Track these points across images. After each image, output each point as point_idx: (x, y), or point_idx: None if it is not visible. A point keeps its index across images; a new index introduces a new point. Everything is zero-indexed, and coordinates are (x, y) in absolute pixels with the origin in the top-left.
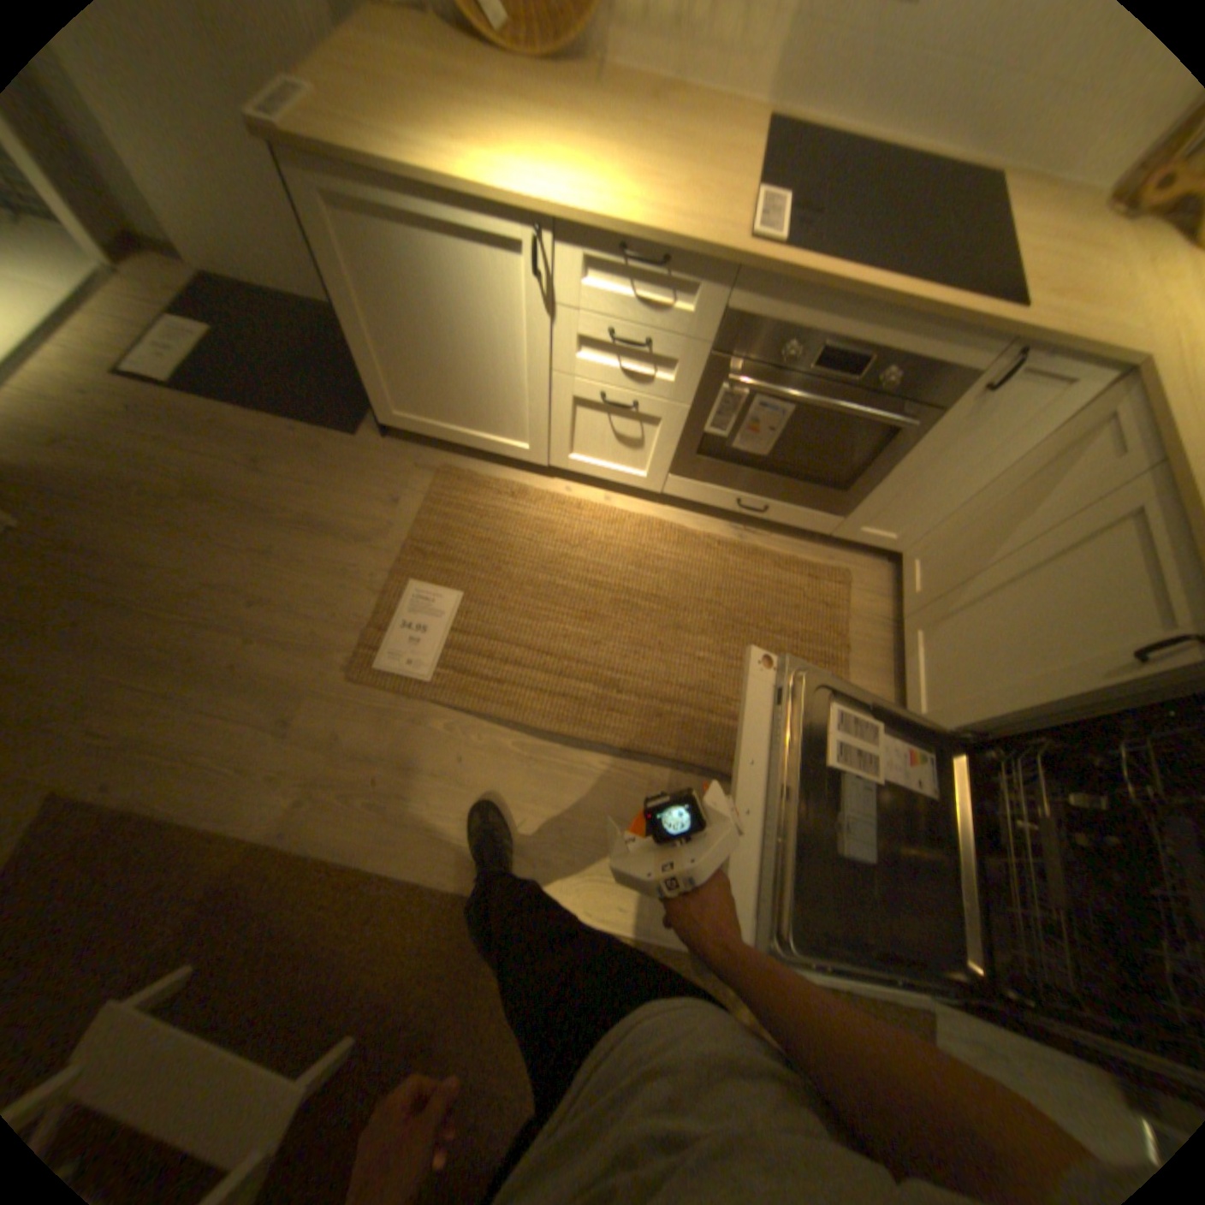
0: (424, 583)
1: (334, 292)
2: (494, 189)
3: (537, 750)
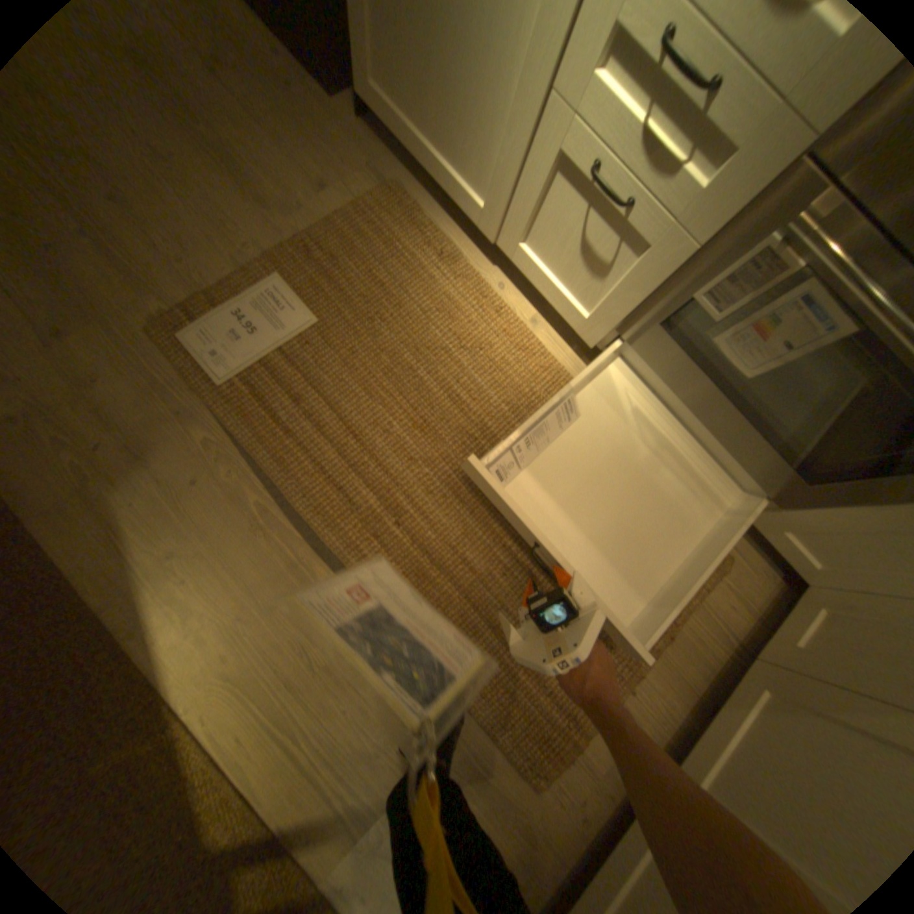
0: (288, 285)
1: None
2: None
3: (277, 525)
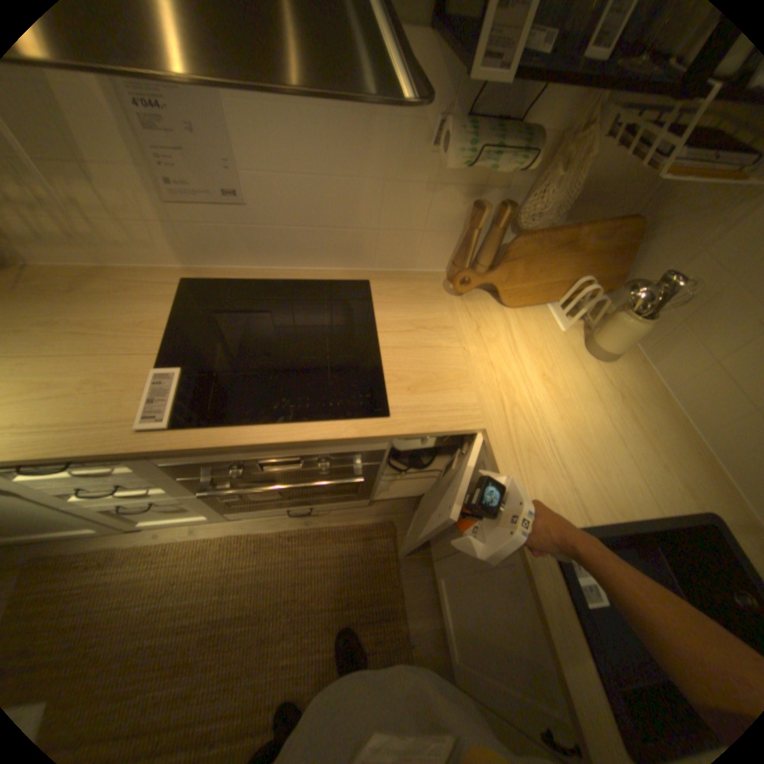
0: None
1: None
2: None
3: None
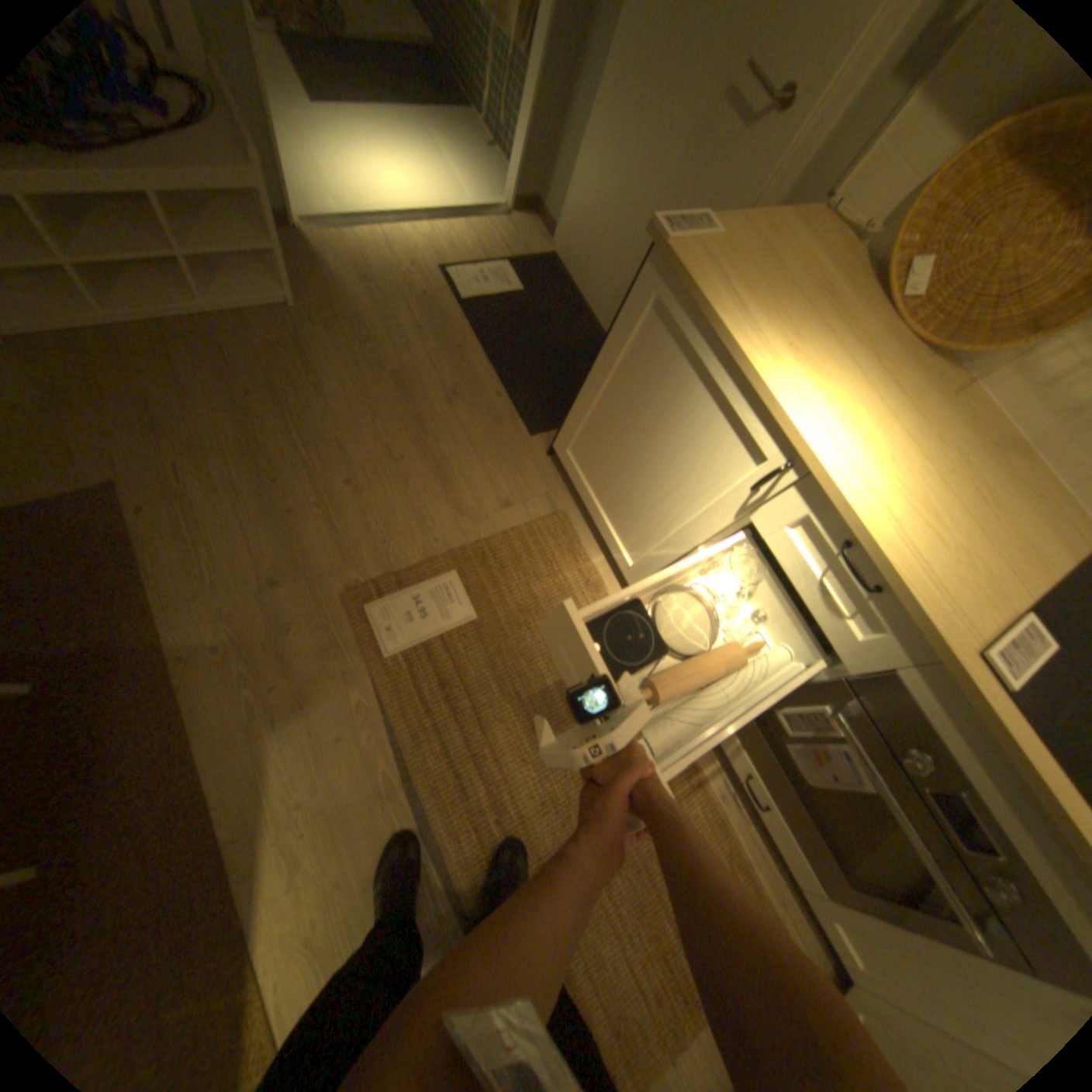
0: (461, 583)
1: (605, 353)
2: (785, 412)
3: (394, 799)
